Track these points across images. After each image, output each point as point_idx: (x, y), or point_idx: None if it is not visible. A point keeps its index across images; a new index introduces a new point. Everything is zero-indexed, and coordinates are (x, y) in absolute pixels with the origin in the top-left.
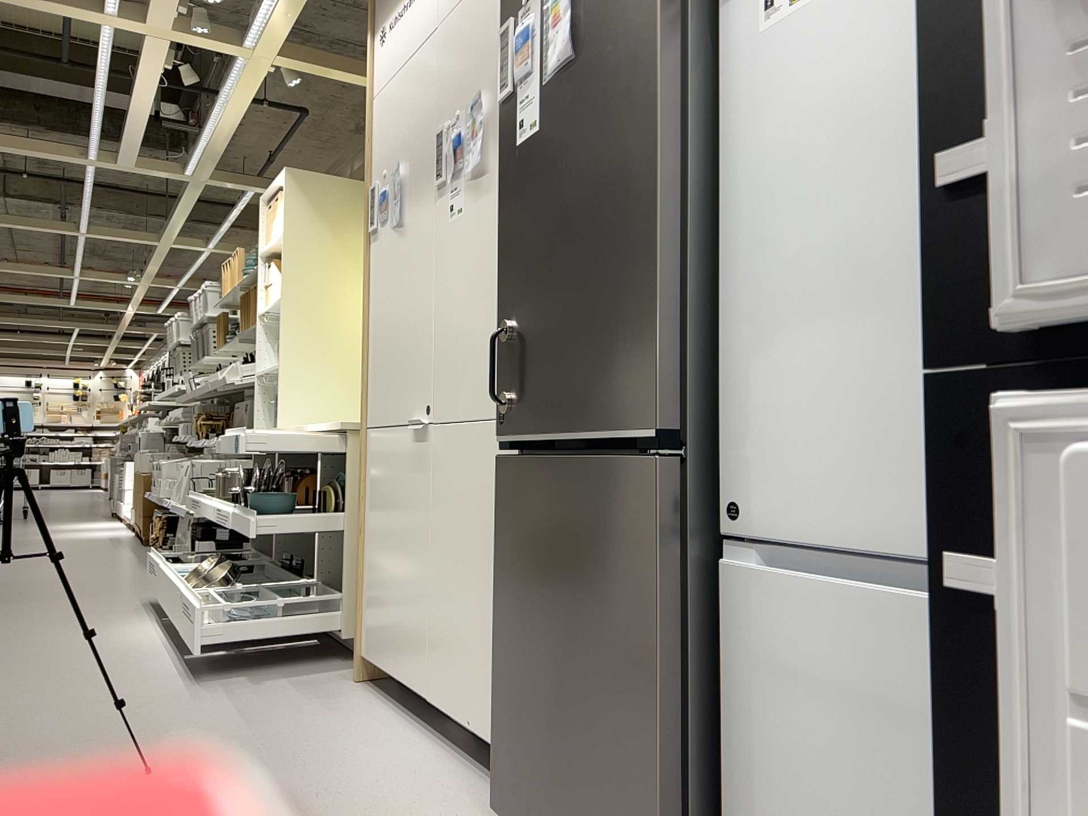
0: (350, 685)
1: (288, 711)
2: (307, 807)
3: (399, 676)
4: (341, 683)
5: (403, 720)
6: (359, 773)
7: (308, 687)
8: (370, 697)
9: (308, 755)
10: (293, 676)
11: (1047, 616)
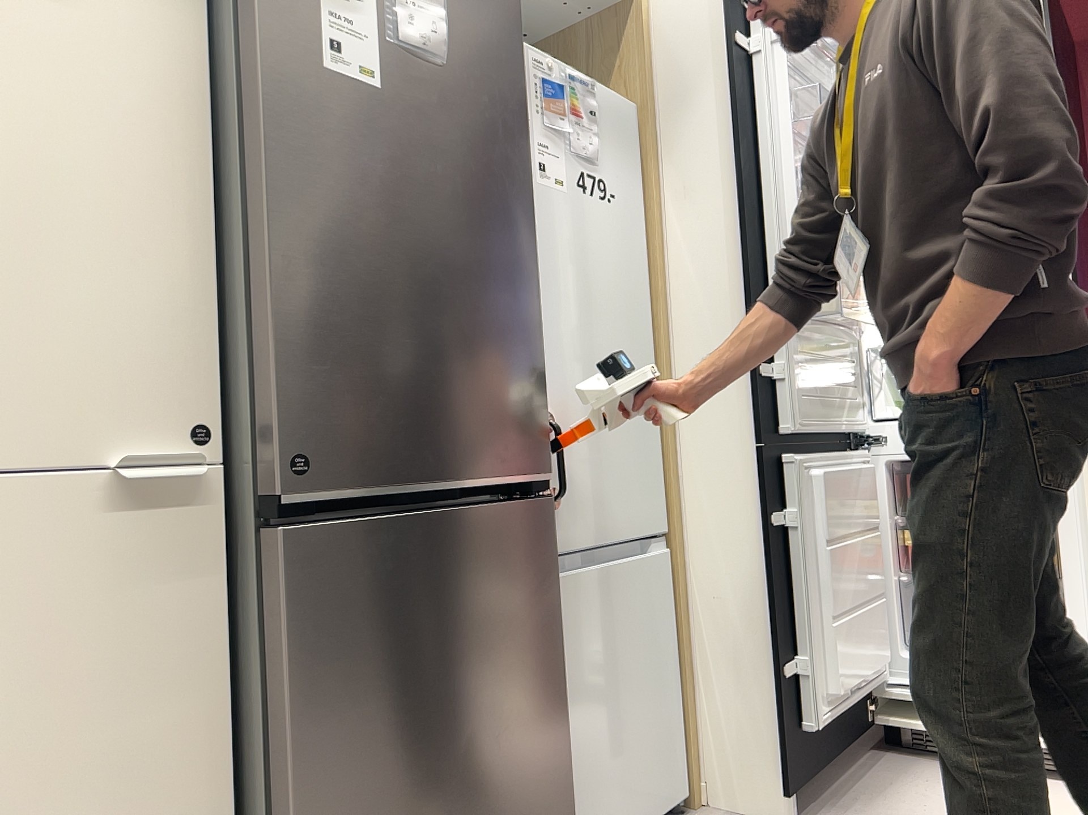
0: None
1: None
2: None
3: None
4: None
5: None
6: None
7: None
8: None
9: None
10: None
11: (803, 518)
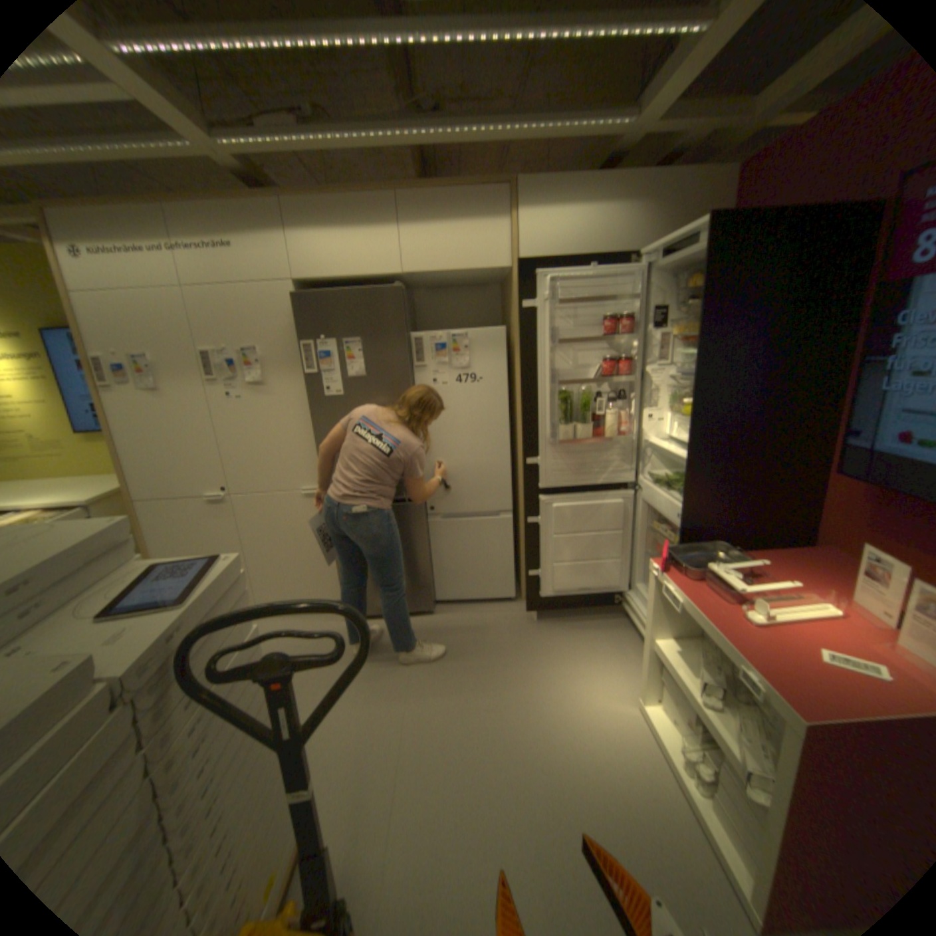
0: None
1: None
2: None
3: None
4: None
5: None
6: None
7: None
8: None
9: None
10: None
11: (542, 523)
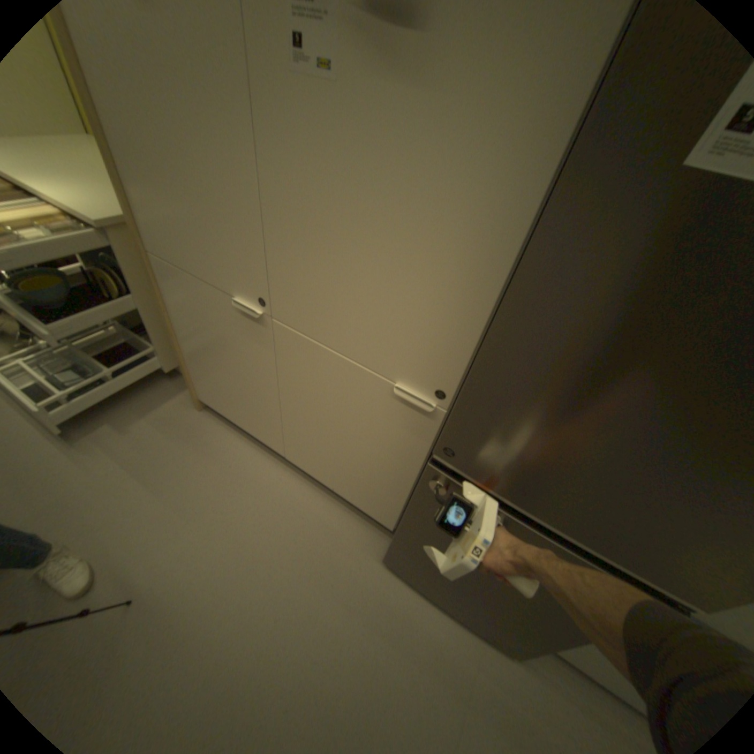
0: (198, 415)
1: (175, 466)
2: (269, 586)
3: (250, 432)
4: (189, 413)
5: (260, 452)
6: (275, 530)
7: (169, 426)
8: (221, 427)
9: (229, 522)
10: (146, 413)
11: None
